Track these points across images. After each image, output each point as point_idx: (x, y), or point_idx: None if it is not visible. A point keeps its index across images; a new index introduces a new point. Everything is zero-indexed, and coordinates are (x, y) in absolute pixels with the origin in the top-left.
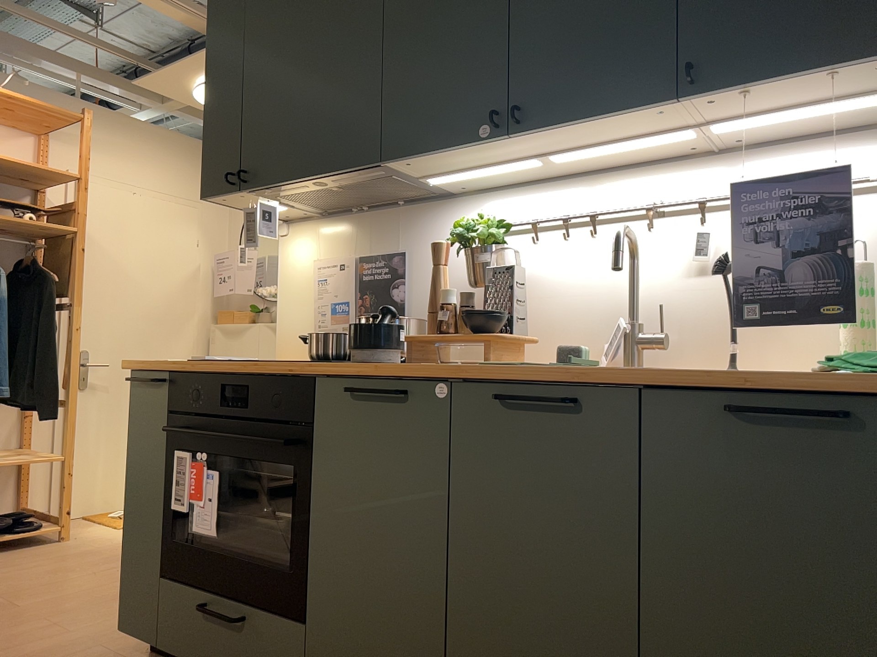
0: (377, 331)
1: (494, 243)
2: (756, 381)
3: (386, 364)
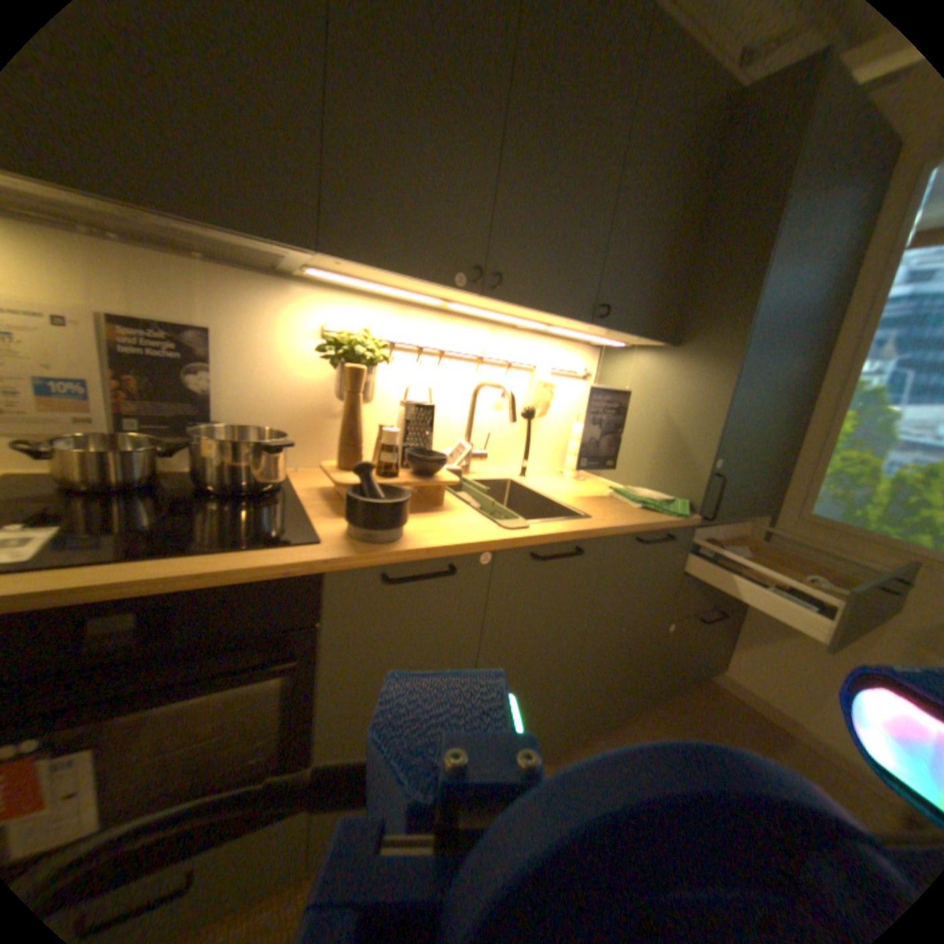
0: (398, 503)
1: (370, 360)
2: (650, 525)
3: (403, 534)
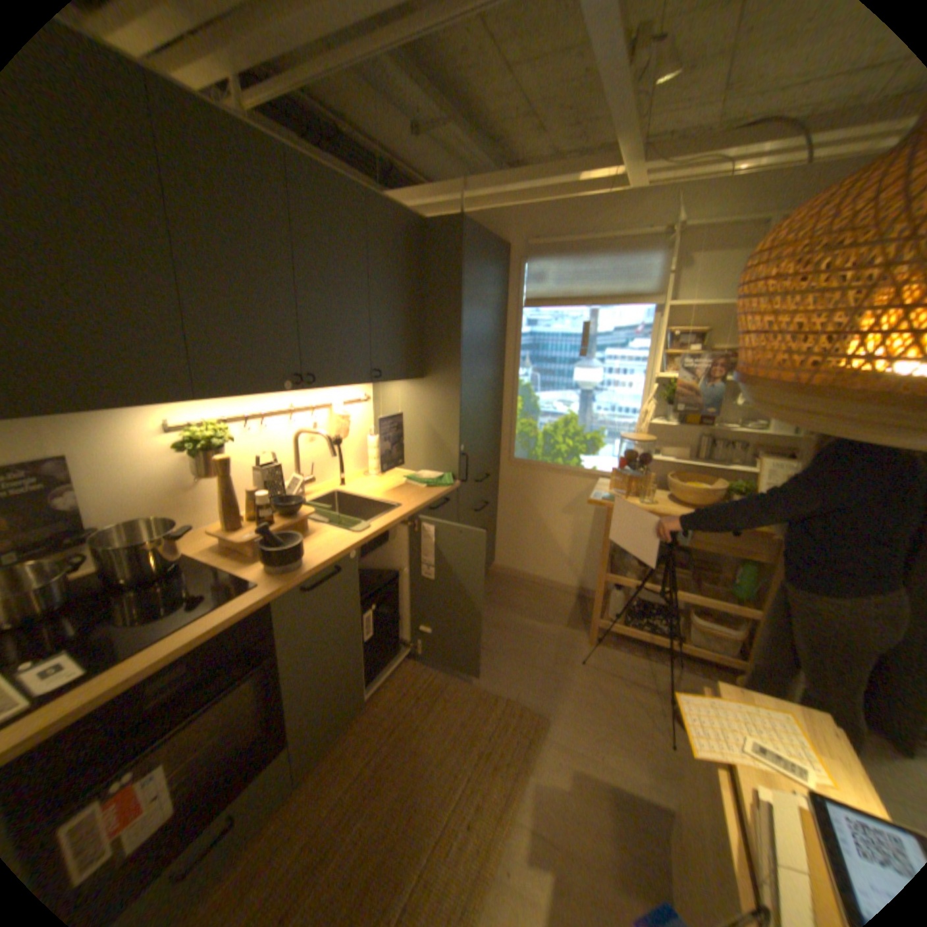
0: (297, 545)
1: (218, 443)
2: (435, 499)
3: (302, 561)
